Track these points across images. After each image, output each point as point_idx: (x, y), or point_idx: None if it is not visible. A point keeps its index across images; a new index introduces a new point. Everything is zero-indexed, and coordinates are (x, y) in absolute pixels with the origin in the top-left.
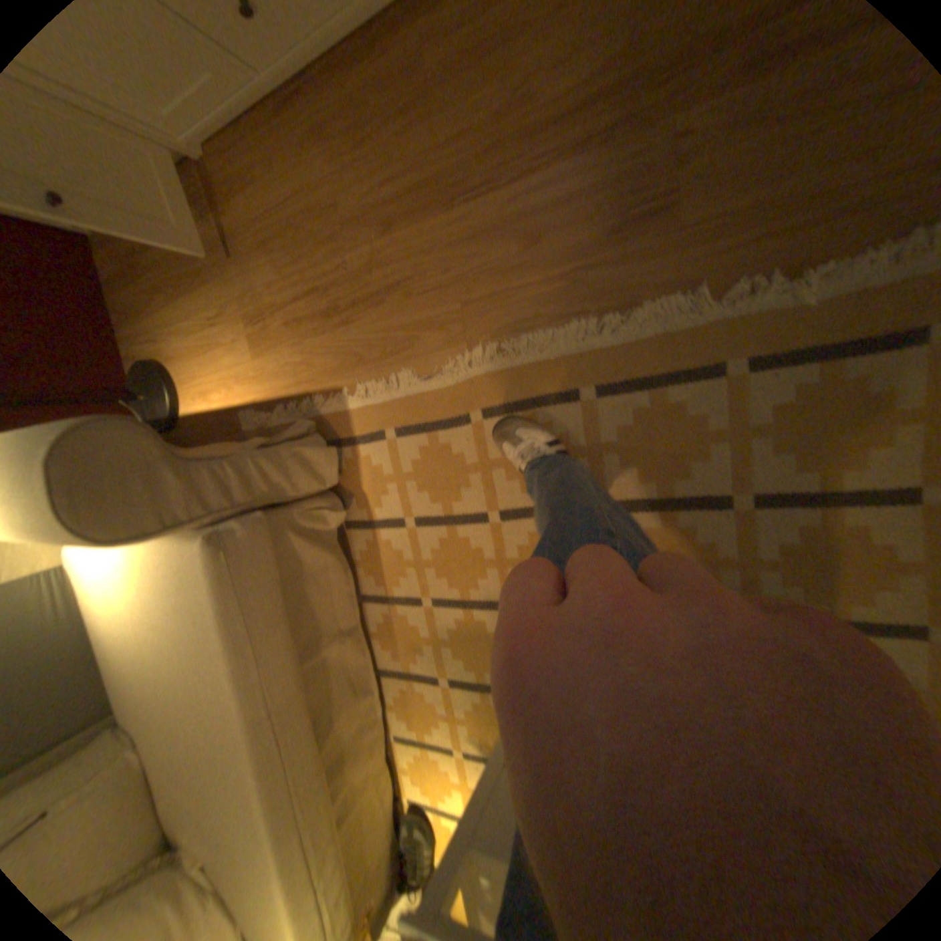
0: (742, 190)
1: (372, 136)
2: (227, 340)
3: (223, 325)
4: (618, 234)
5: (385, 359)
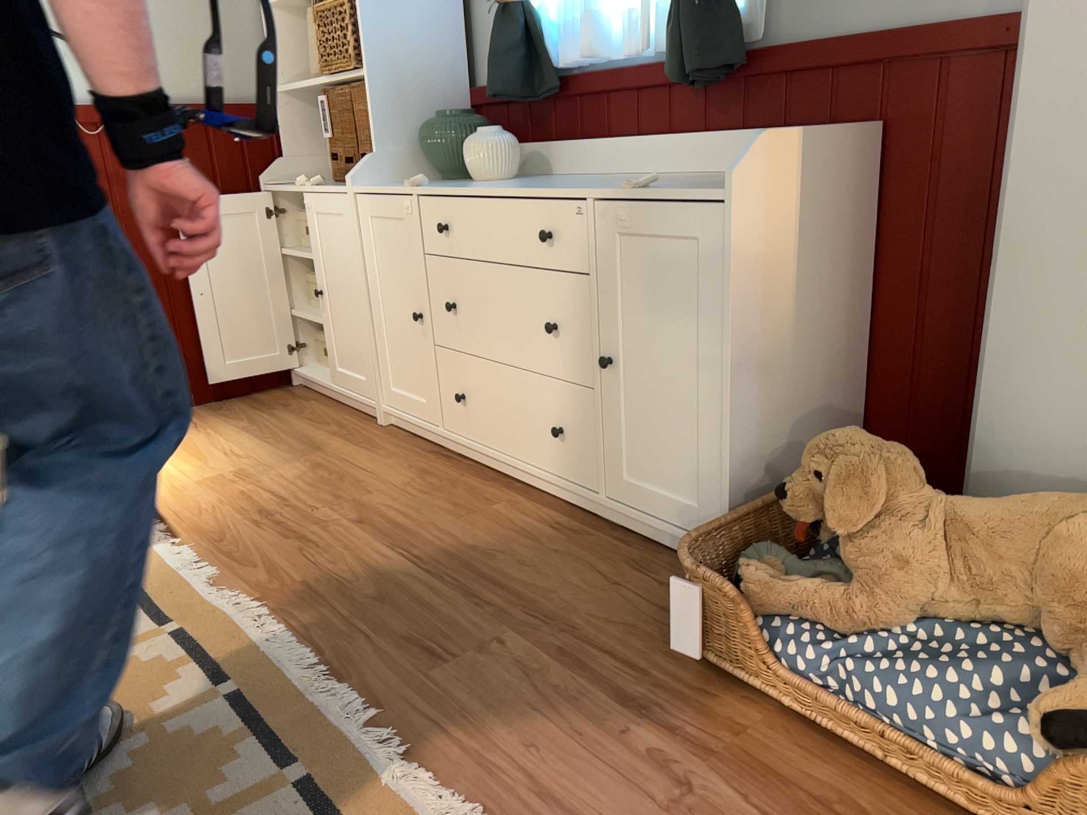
0: (469, 695)
1: (428, 498)
2: (208, 465)
3: (225, 460)
4: (402, 645)
5: (219, 557)
